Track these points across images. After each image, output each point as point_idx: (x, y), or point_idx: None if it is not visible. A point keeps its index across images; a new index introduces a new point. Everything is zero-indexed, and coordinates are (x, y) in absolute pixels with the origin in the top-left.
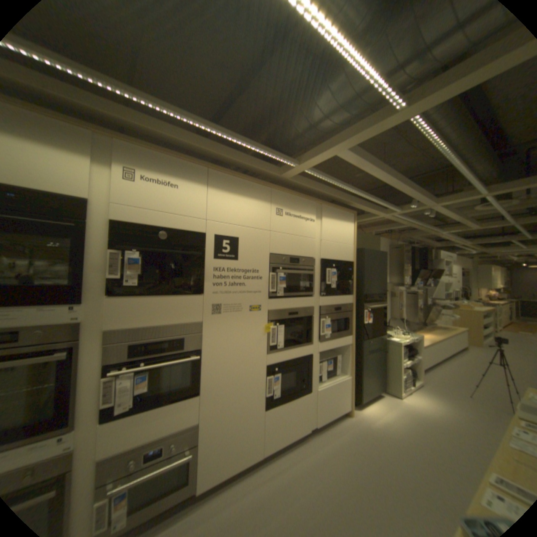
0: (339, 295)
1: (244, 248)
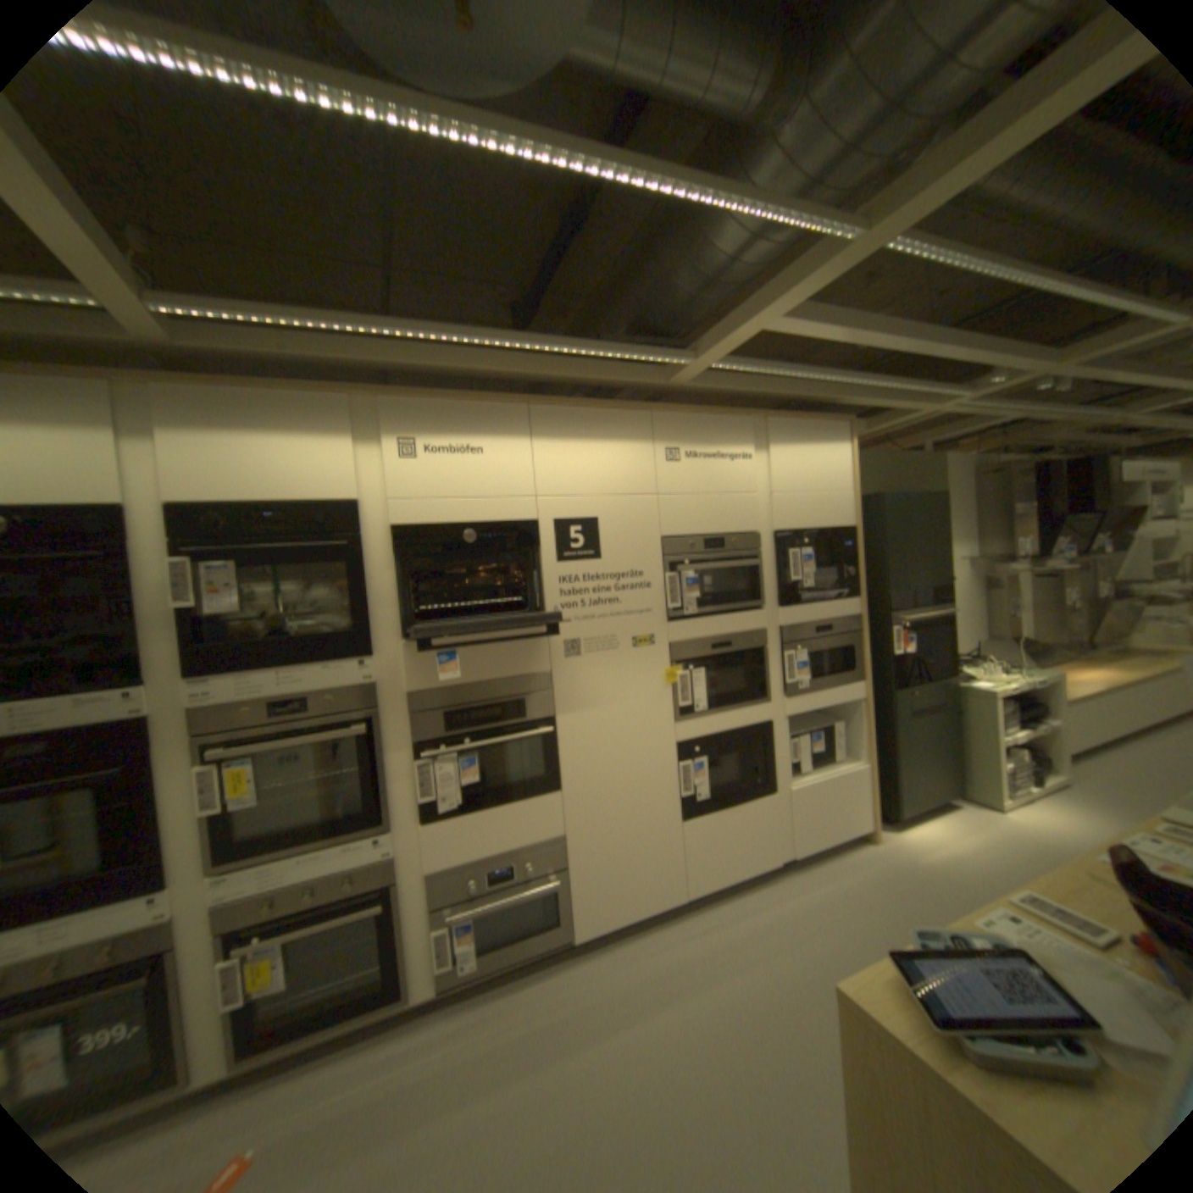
0: (824, 601)
1: (609, 536)
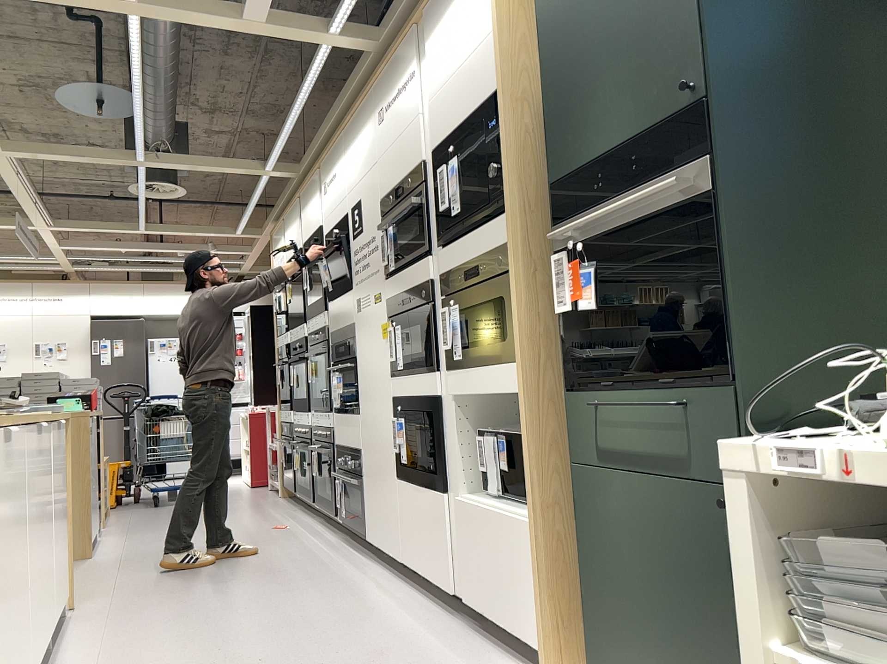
0: (477, 229)
1: (364, 210)
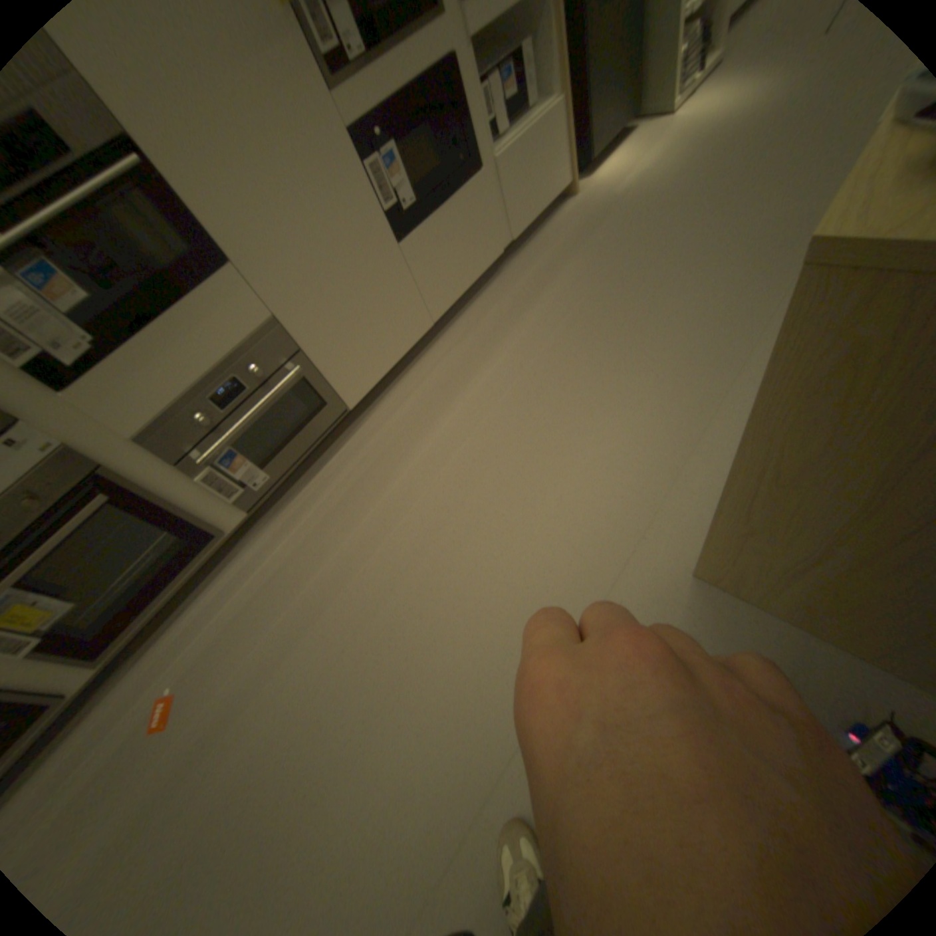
0: None
1: None
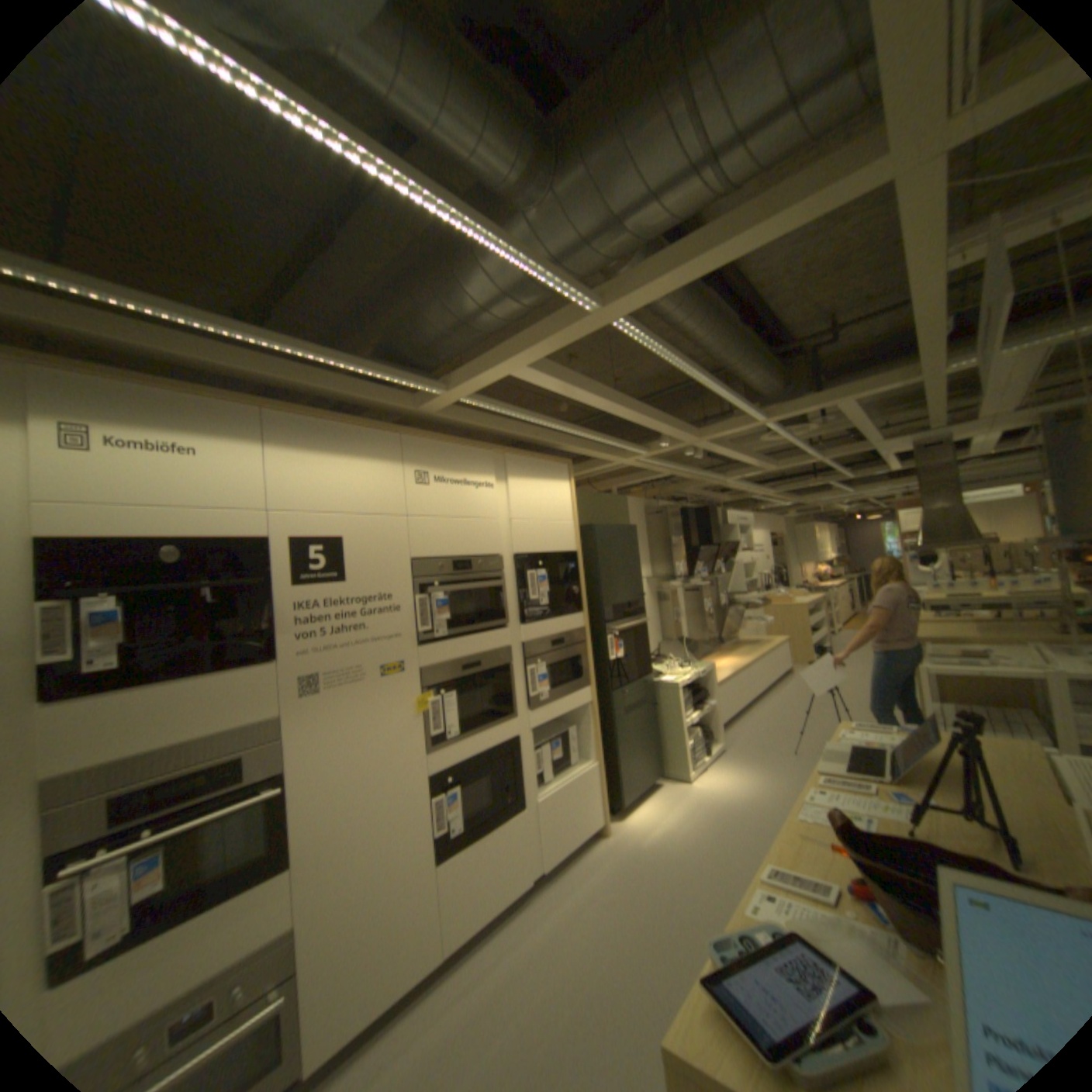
0: (556, 617)
1: (355, 557)
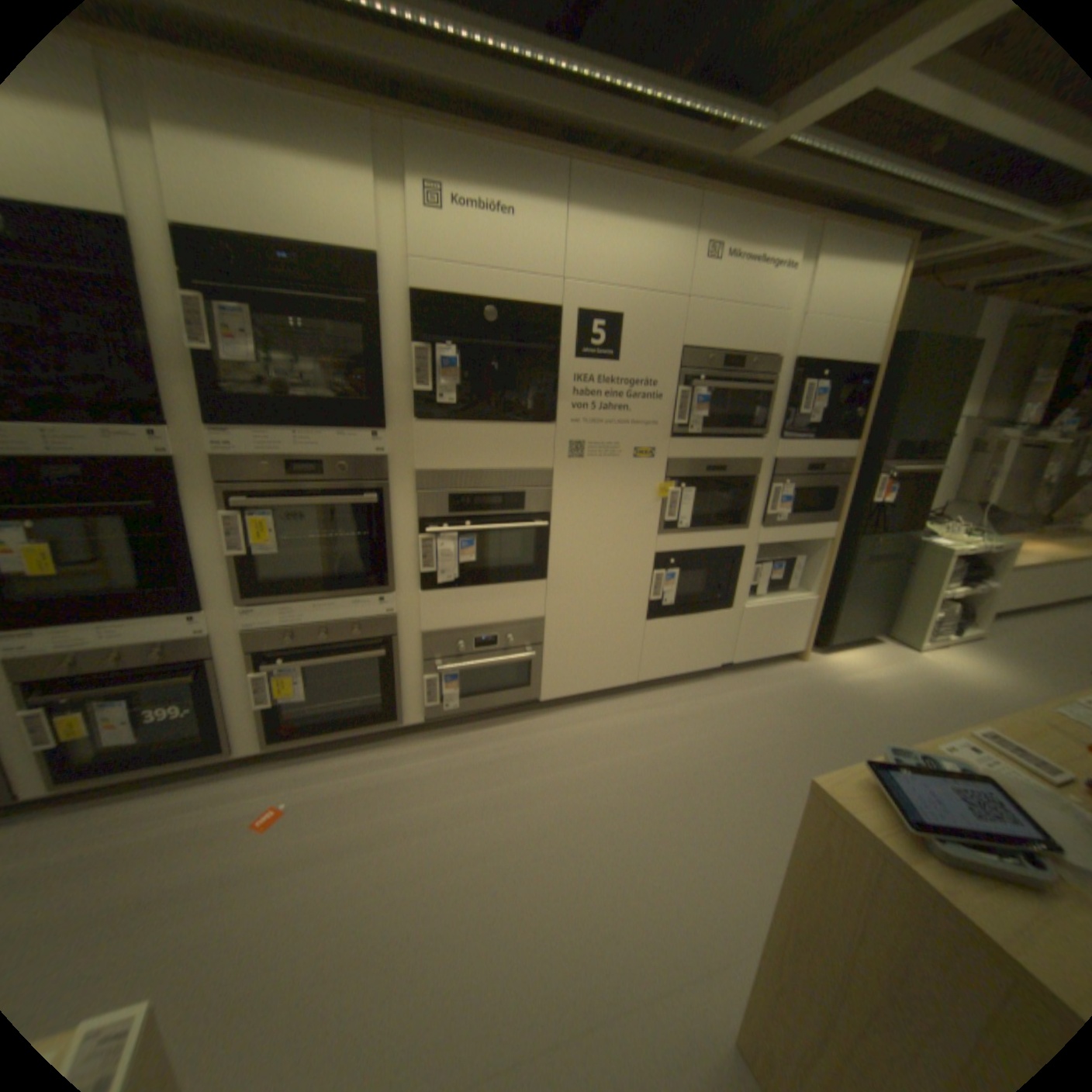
0: (824, 440)
1: (631, 337)
